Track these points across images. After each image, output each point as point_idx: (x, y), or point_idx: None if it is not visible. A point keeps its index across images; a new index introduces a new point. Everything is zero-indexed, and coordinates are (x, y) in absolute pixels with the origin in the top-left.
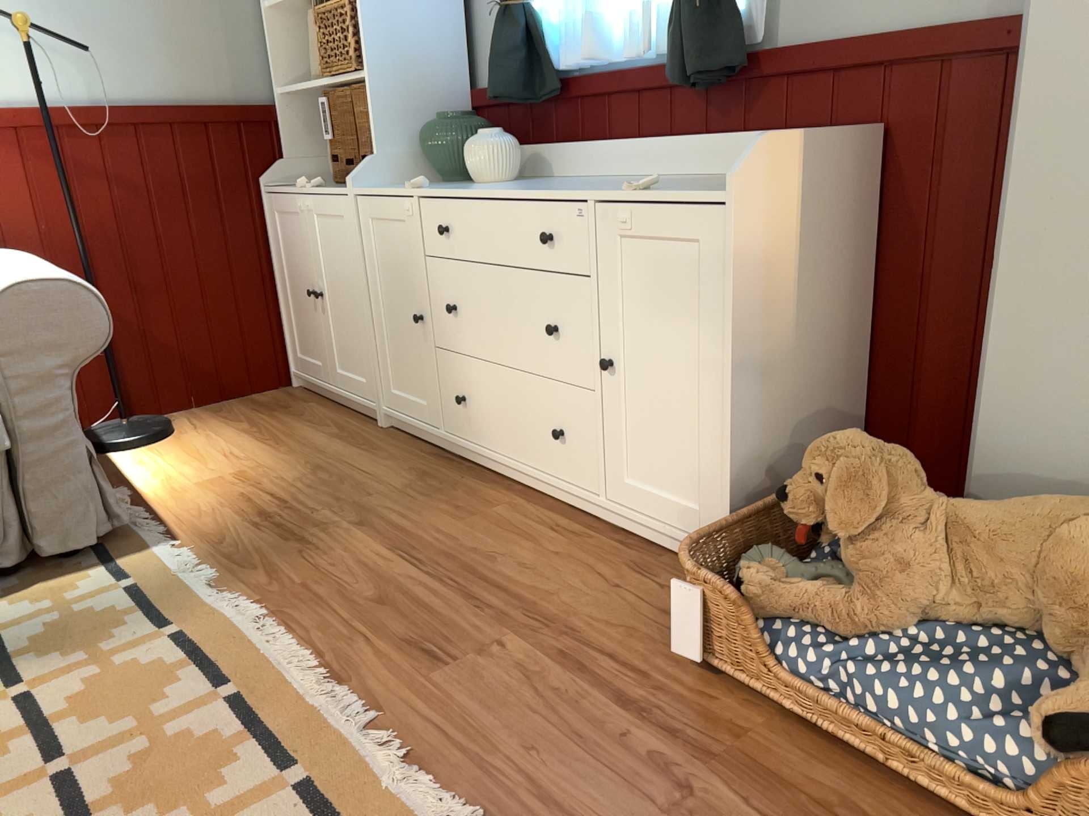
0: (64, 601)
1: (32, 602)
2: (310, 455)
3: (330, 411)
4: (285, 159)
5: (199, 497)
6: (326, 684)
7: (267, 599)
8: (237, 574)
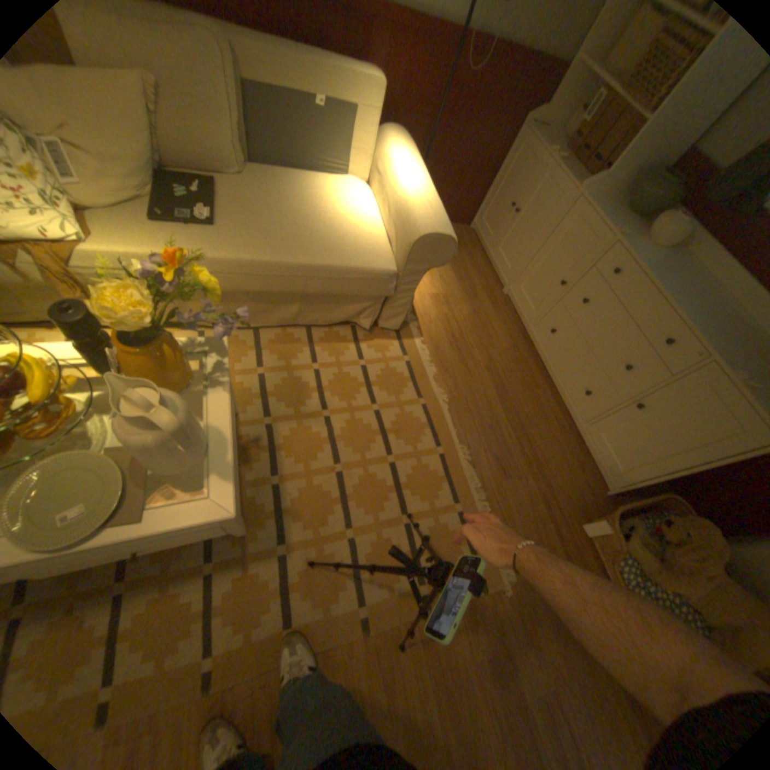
0: (385, 359)
1: (374, 352)
2: (473, 300)
3: (483, 264)
4: (549, 105)
5: (429, 308)
6: (470, 467)
7: (452, 401)
8: (442, 377)
